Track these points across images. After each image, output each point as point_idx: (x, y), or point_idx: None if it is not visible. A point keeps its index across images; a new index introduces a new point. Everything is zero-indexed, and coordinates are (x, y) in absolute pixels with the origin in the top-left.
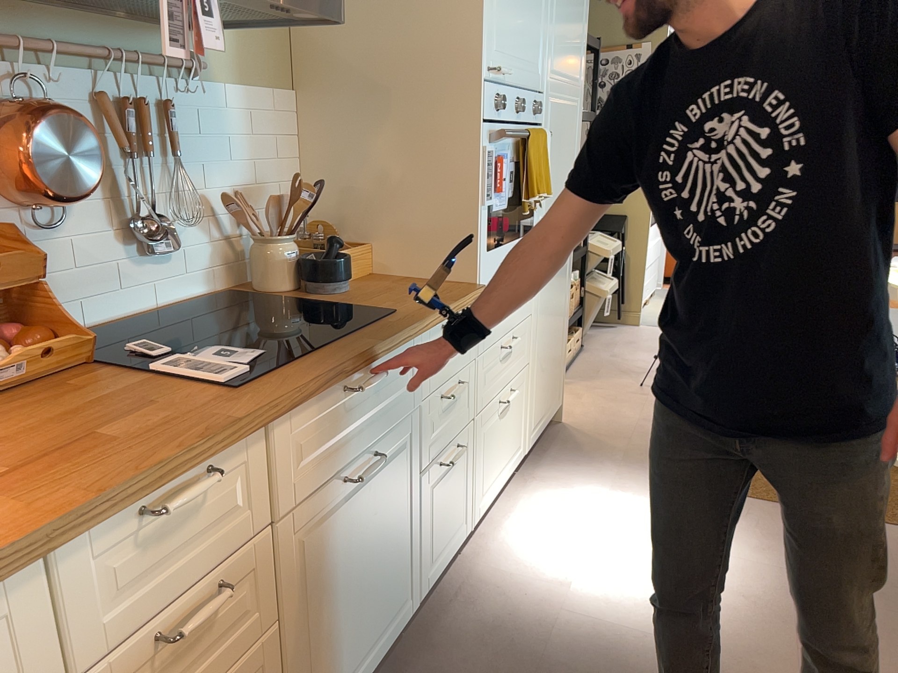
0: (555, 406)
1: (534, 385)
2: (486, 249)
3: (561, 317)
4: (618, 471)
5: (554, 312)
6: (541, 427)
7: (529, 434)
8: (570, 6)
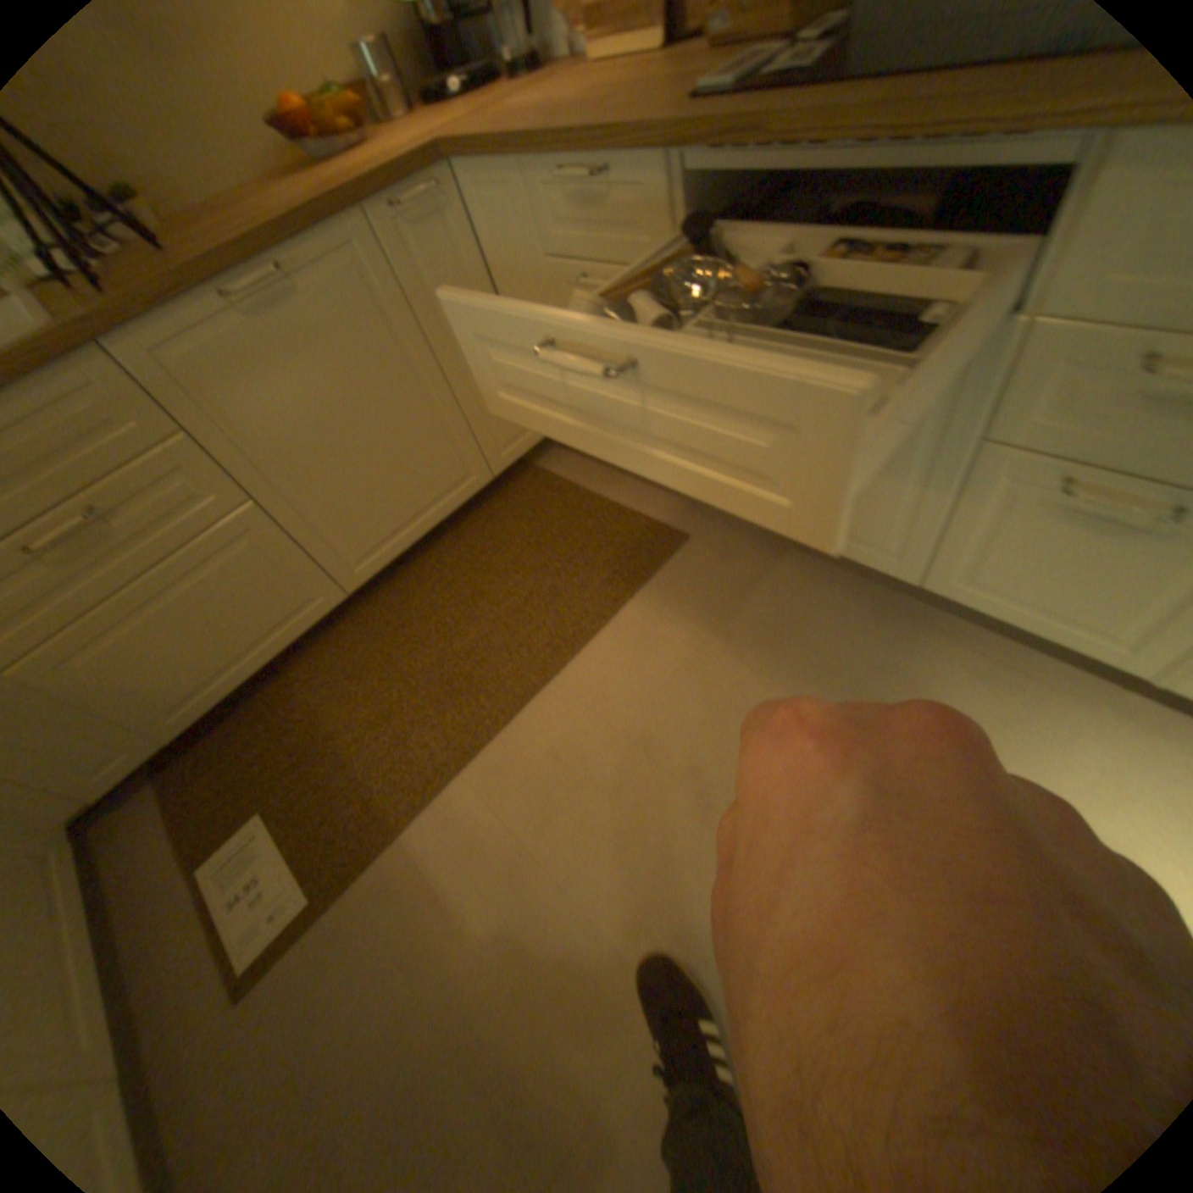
0: None
1: None
2: None
3: None
4: None
5: None
6: None
7: None
8: None
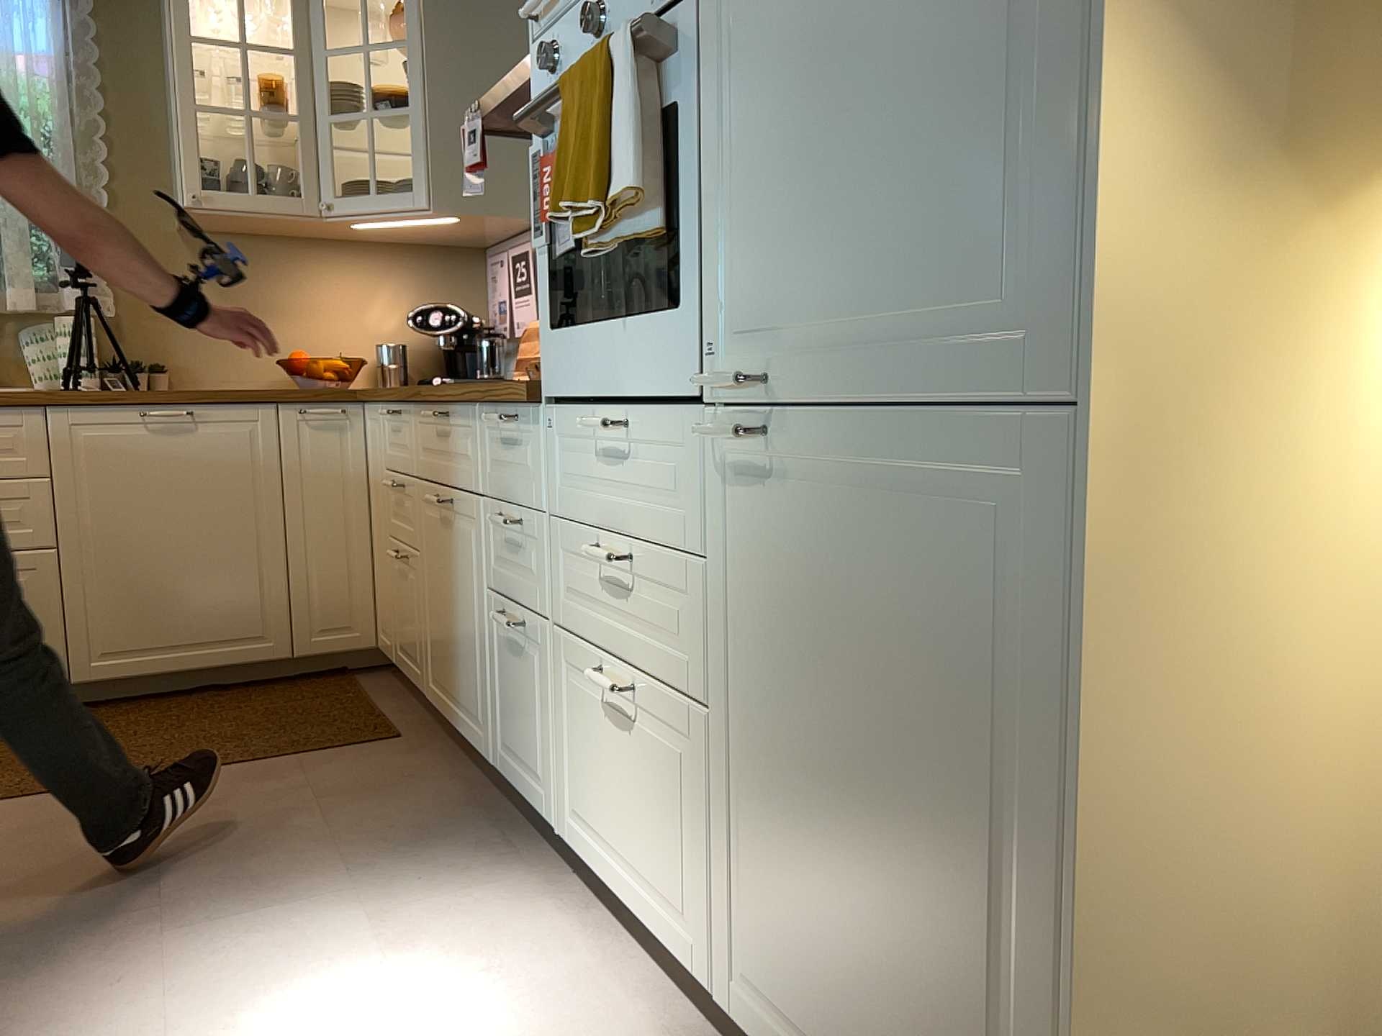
0: None
1: (746, 830)
2: (554, 326)
3: (964, 772)
4: None
5: (875, 683)
6: None
7: (732, 969)
8: None
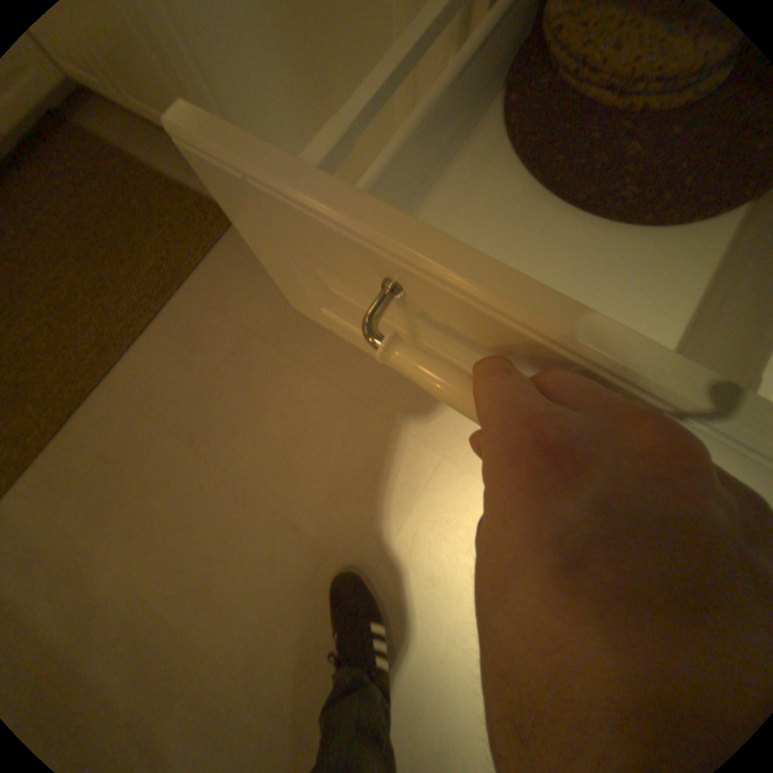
0: None
1: None
2: None
3: None
4: None
5: None
6: None
7: None
8: None
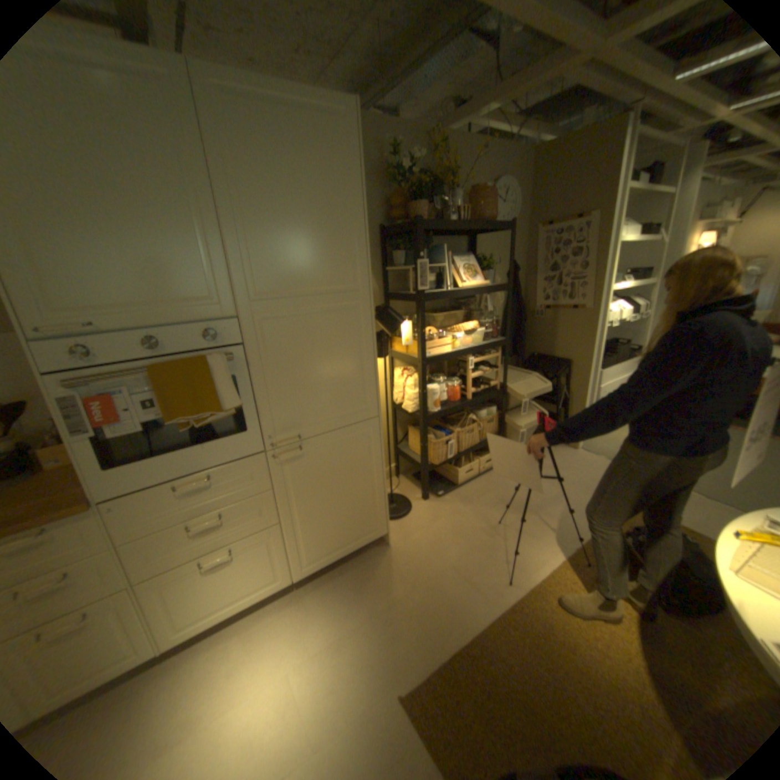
0: (367, 539)
1: (297, 537)
2: (100, 470)
3: (360, 477)
4: (359, 628)
5: (338, 477)
6: (330, 560)
7: (296, 570)
8: (294, 224)
